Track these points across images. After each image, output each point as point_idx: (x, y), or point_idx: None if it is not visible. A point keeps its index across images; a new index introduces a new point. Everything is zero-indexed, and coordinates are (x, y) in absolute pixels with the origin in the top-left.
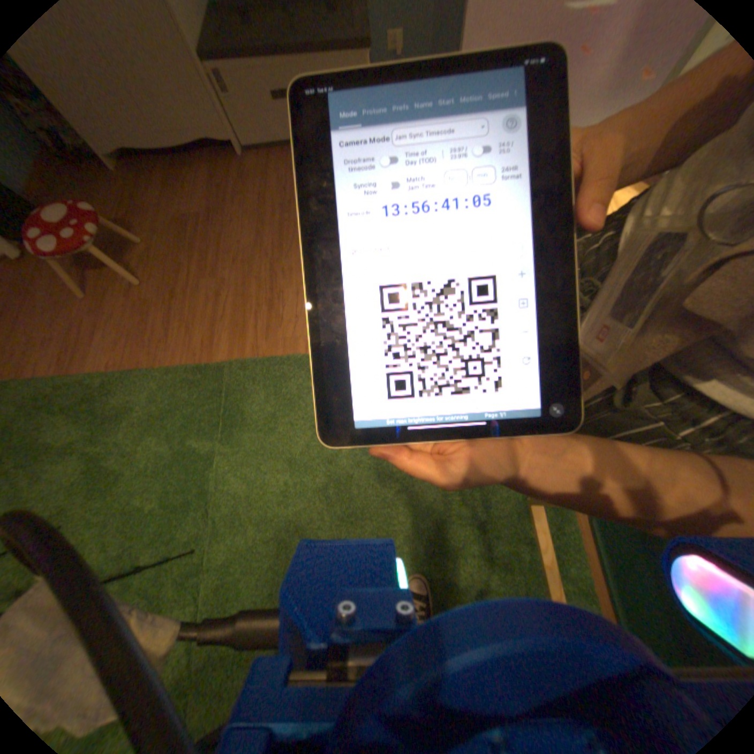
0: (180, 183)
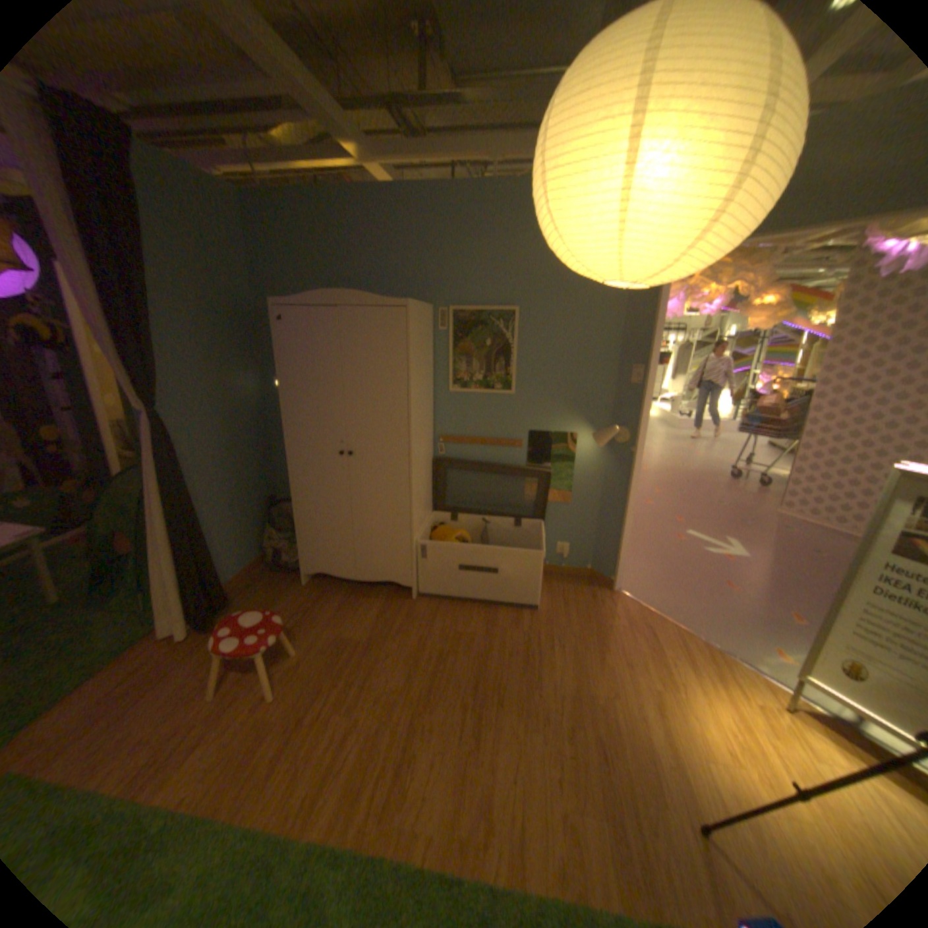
0: (355, 611)
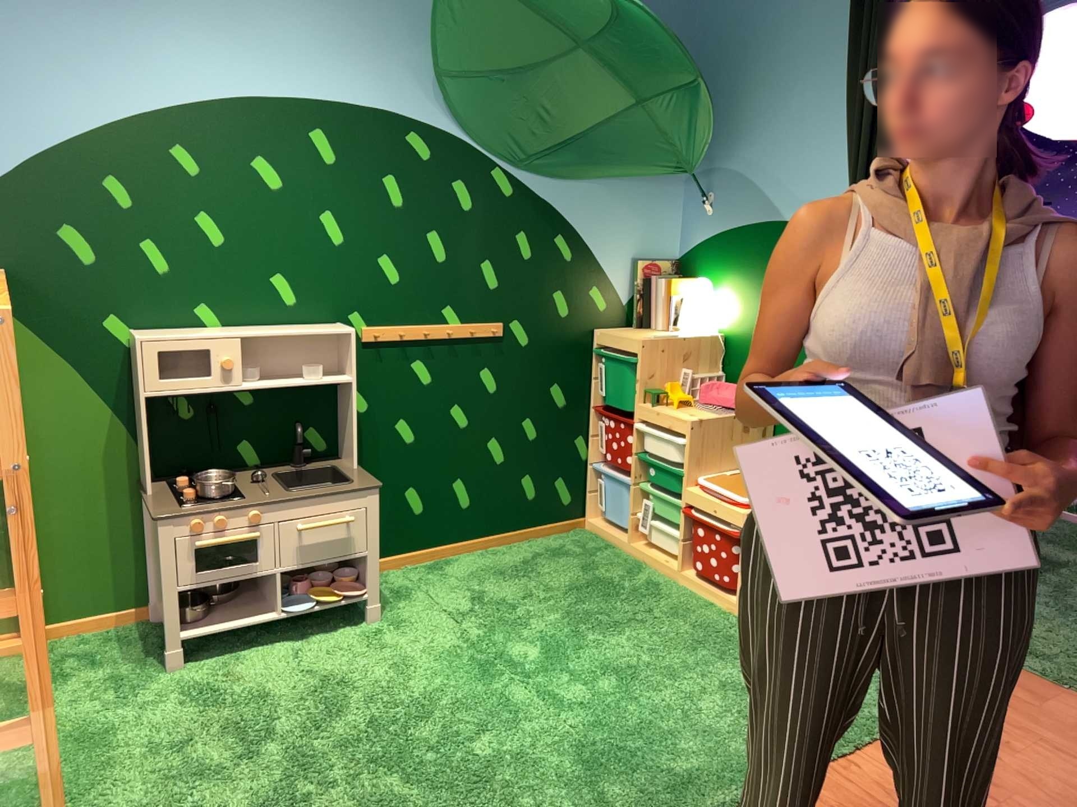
0: None
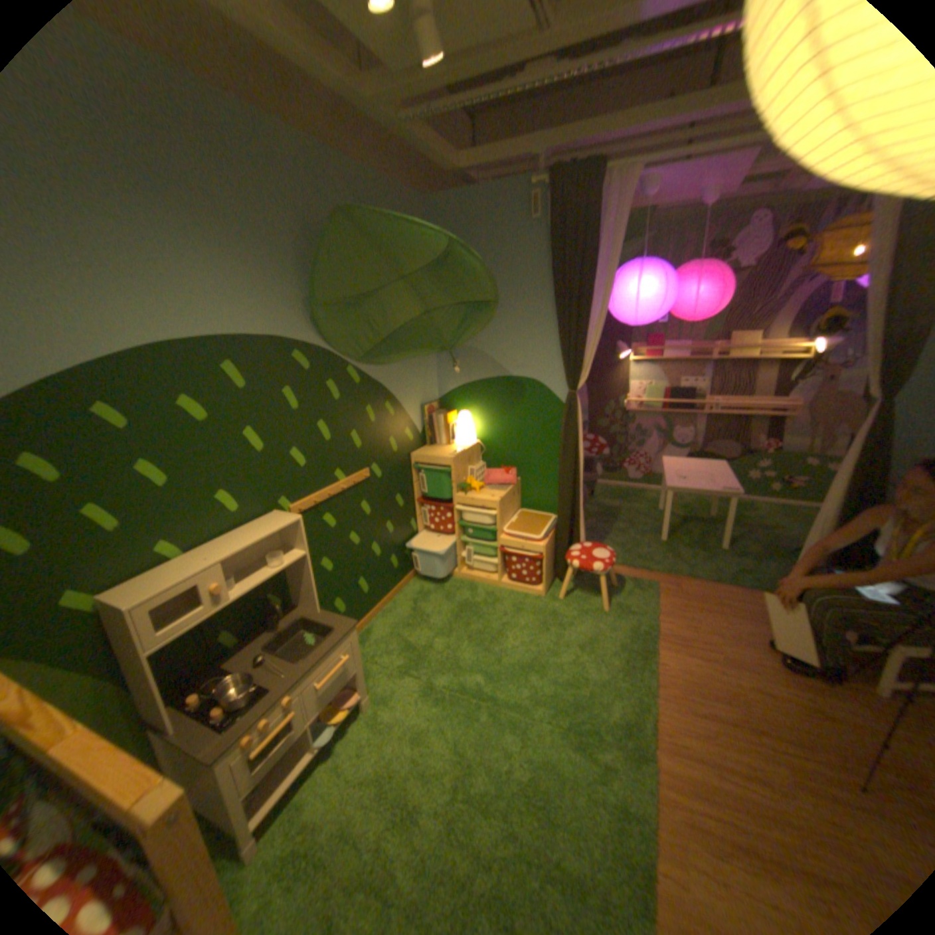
0: None
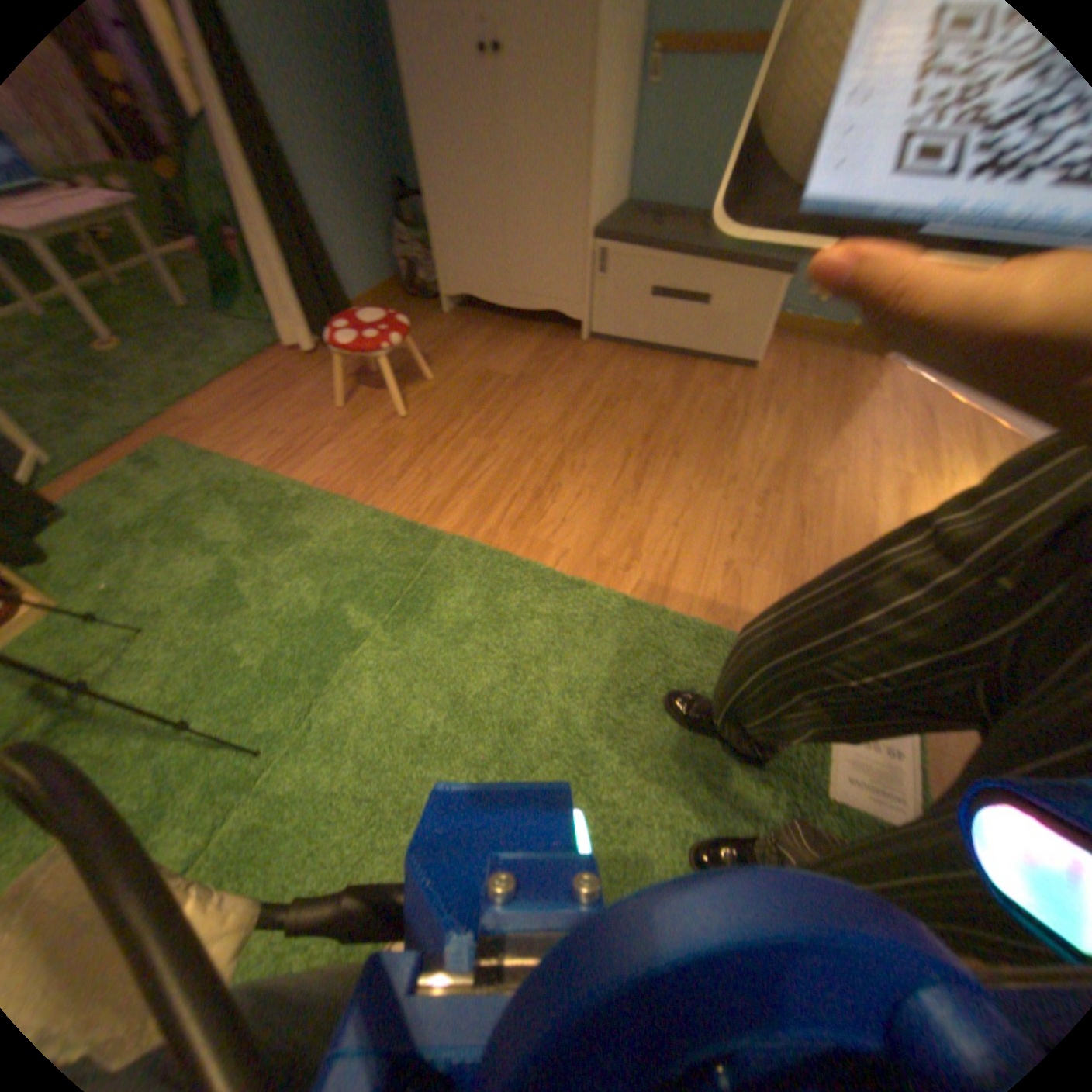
0: (506, 345)
